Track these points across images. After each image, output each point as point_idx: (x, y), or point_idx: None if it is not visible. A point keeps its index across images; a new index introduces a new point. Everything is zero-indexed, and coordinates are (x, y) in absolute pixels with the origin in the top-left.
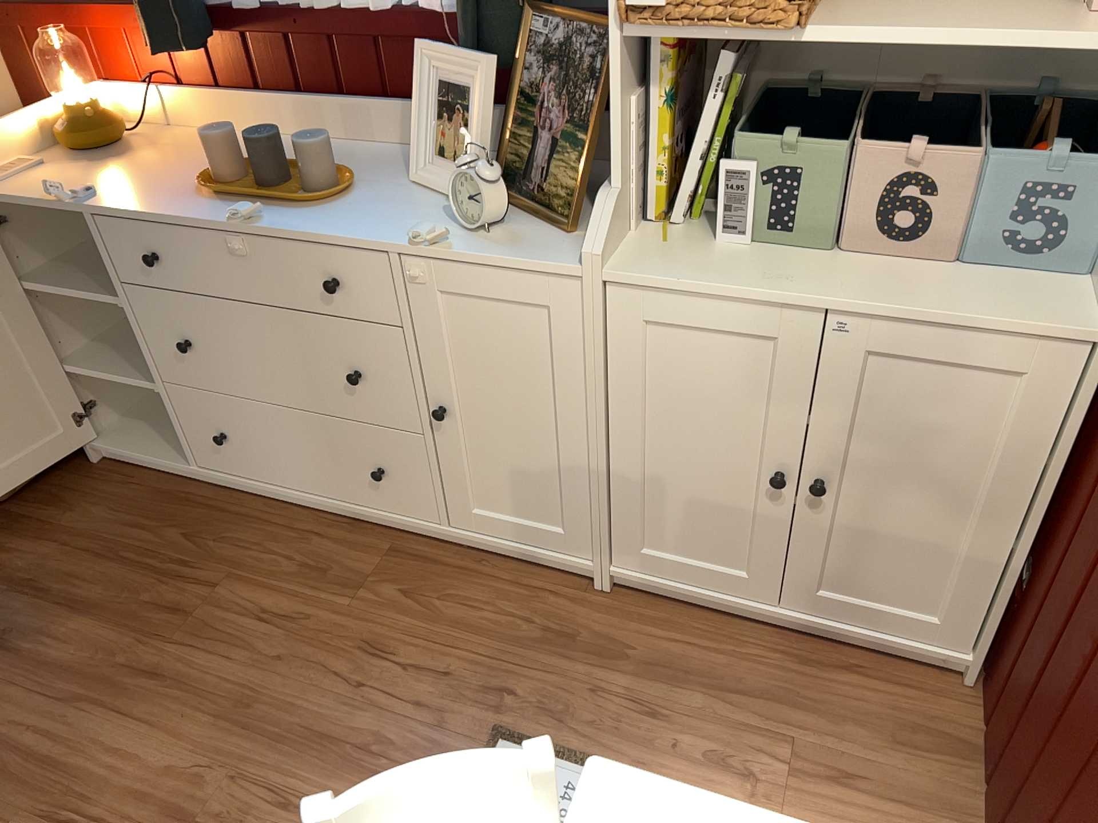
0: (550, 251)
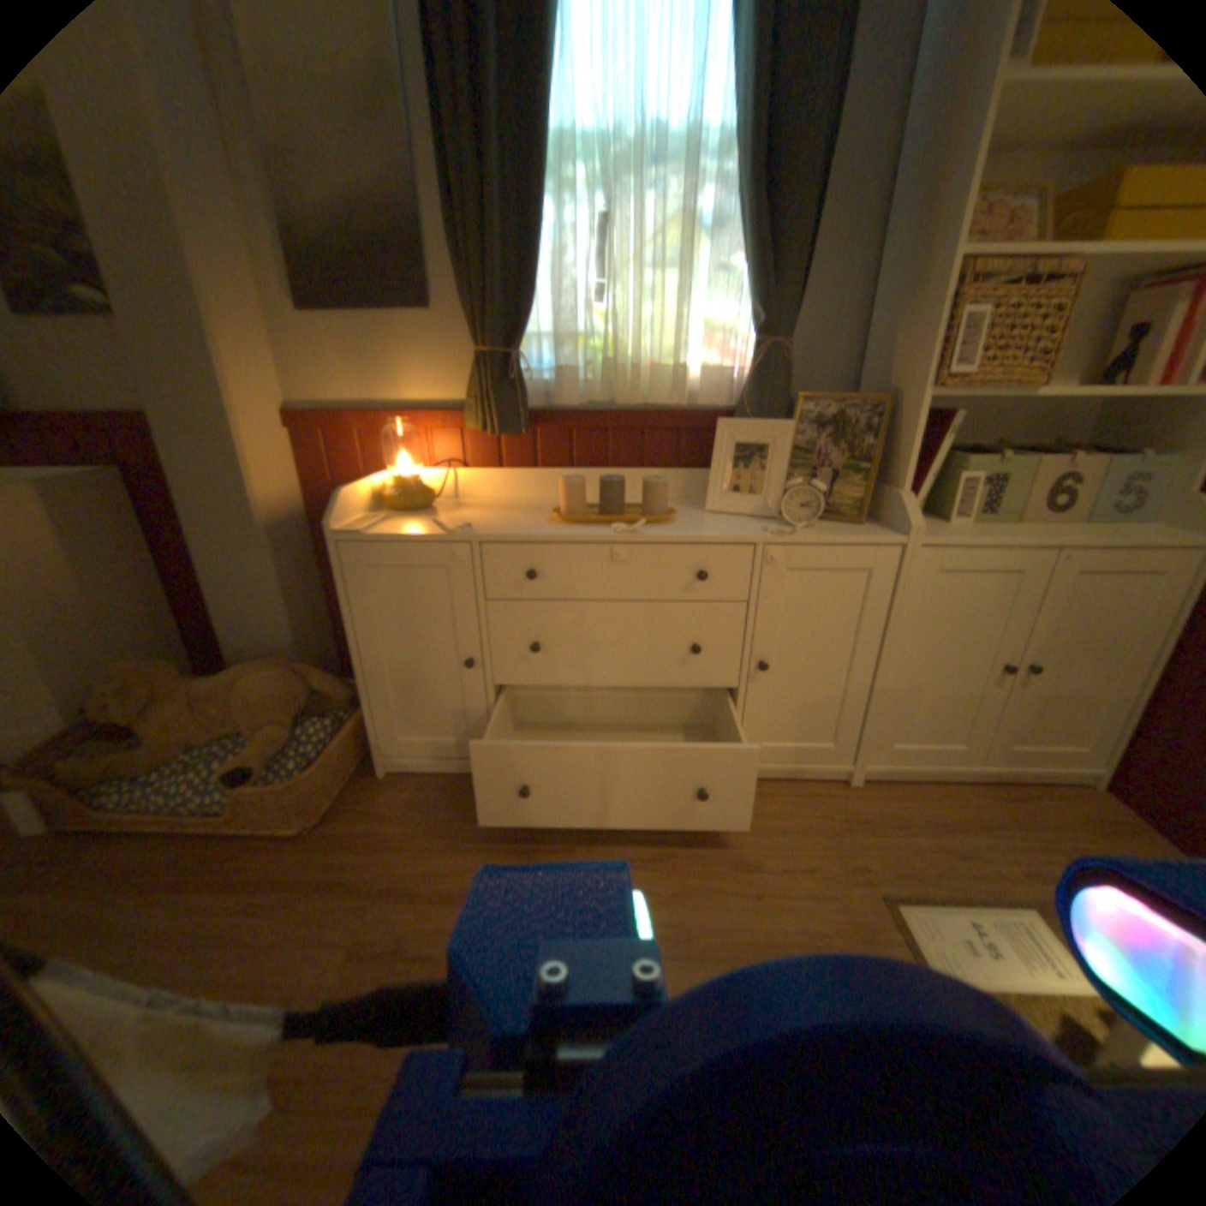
0: (864, 532)
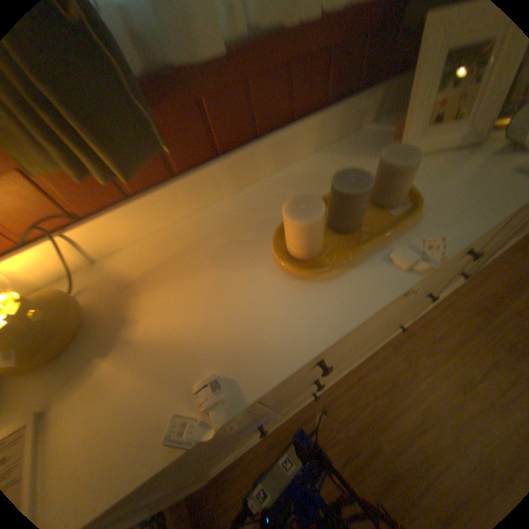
0: None
